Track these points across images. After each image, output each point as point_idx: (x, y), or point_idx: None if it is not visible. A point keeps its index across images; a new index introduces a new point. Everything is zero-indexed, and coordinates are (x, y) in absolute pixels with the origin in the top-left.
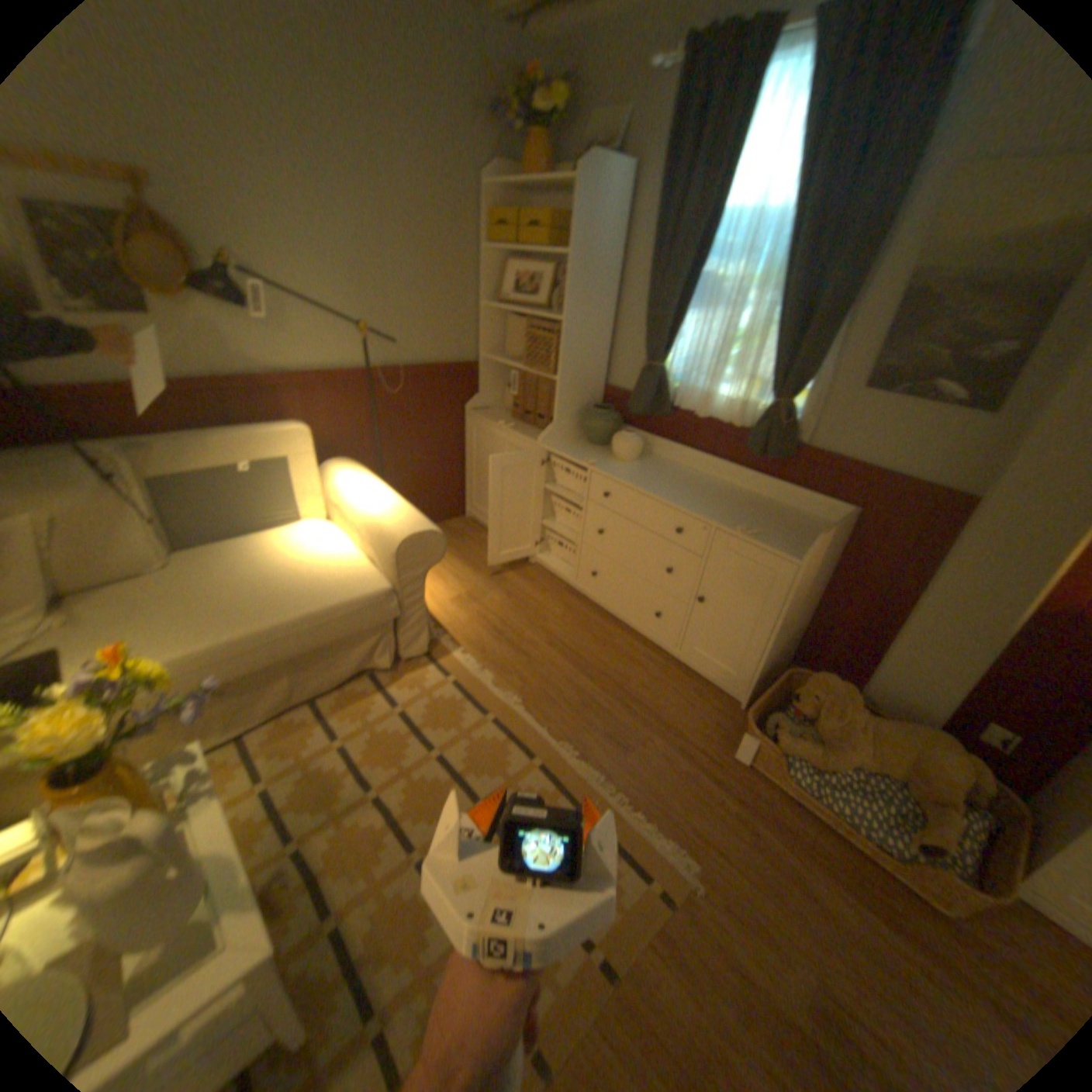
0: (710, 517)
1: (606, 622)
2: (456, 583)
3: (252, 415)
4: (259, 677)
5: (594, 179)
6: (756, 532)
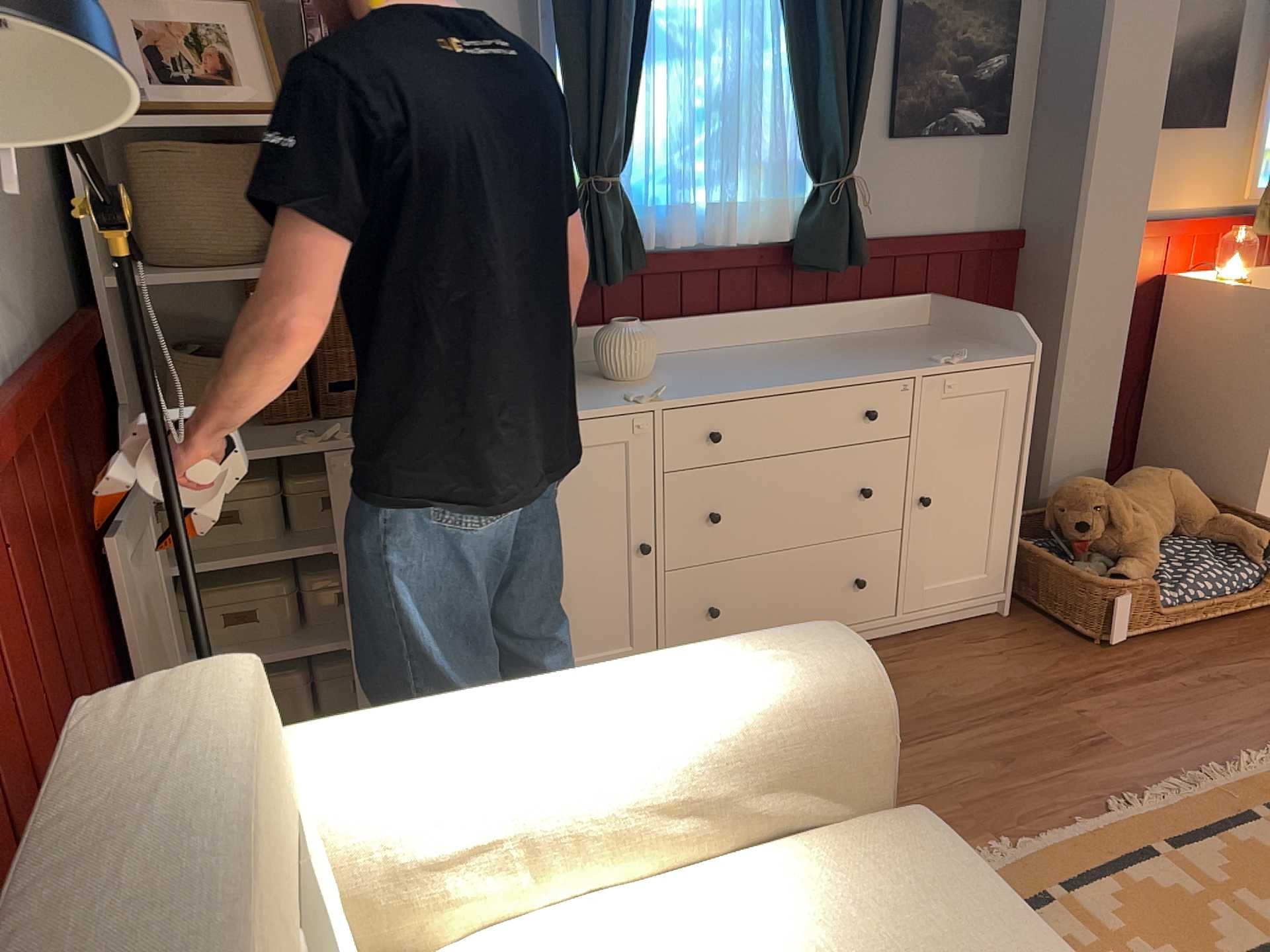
0: (899, 368)
1: None
2: None
3: None
4: None
5: None
6: (966, 351)
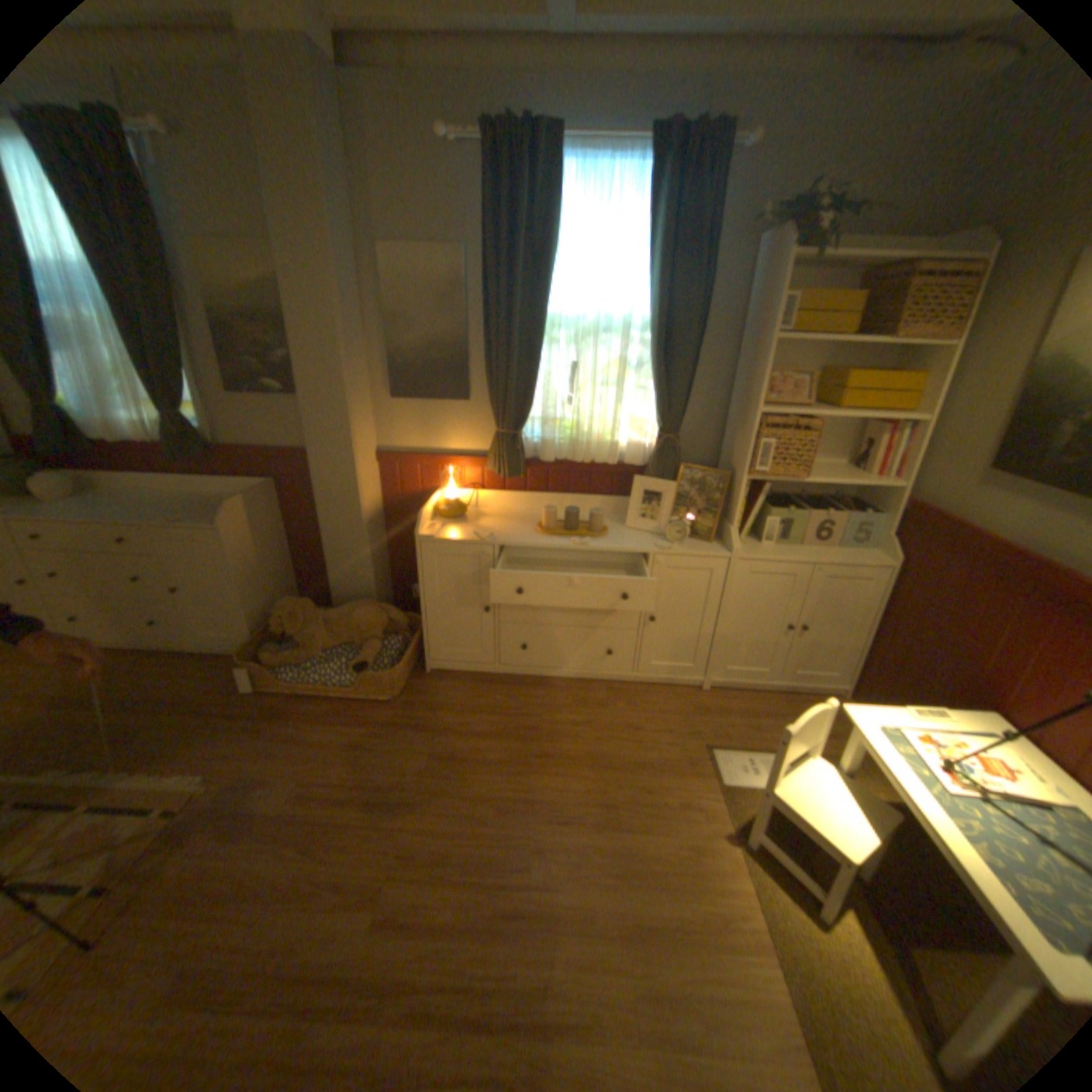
0: (138, 521)
1: (108, 659)
2: None
3: None
4: None
5: None
6: (176, 519)
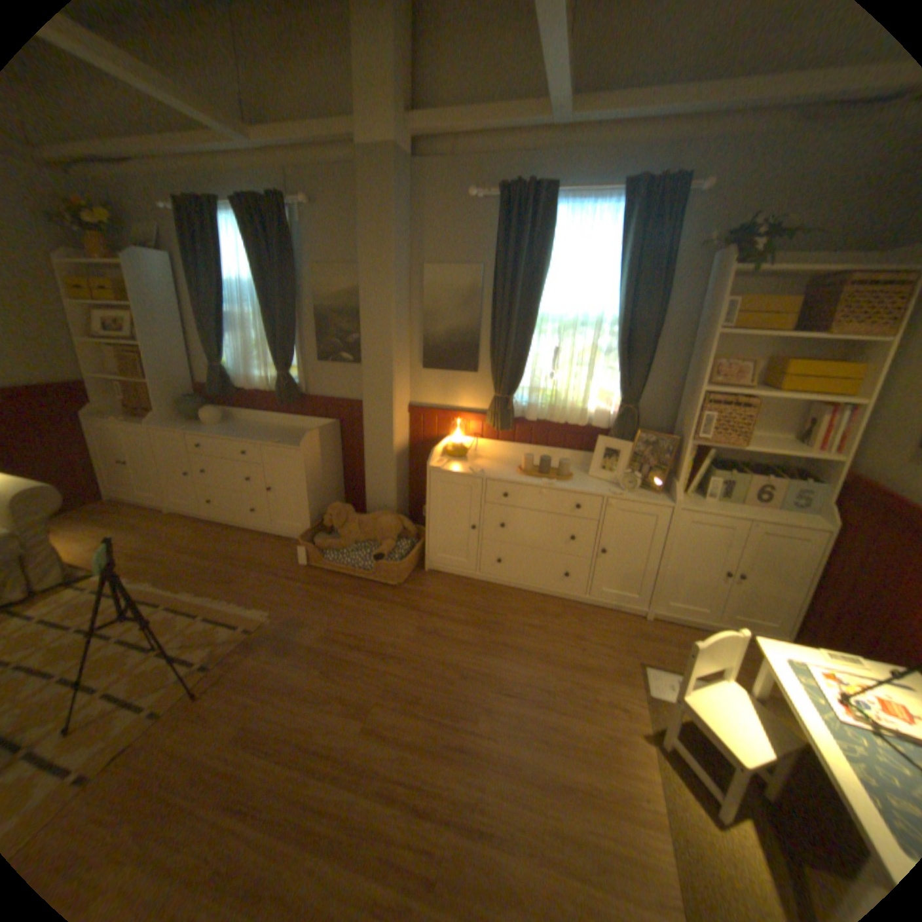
0: (256, 441)
1: (224, 531)
2: (93, 542)
3: None
4: None
5: (136, 265)
6: (278, 441)
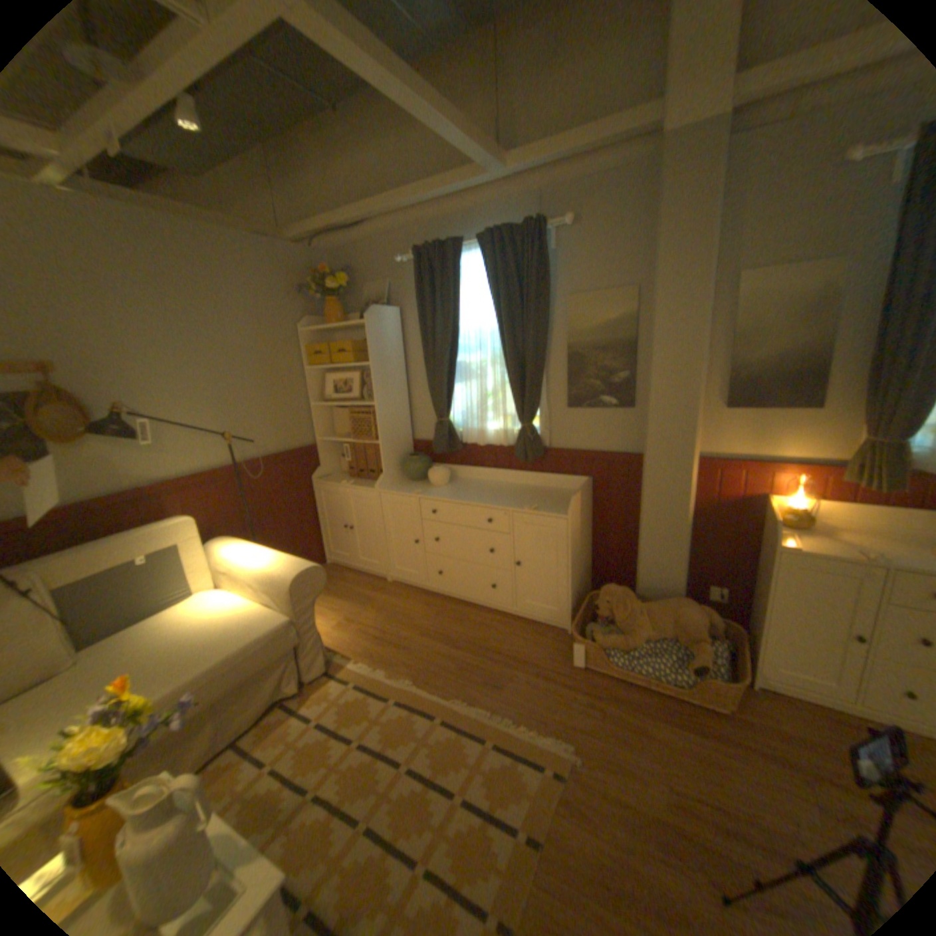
0: (506, 505)
1: (458, 606)
2: (333, 614)
3: (139, 518)
4: (187, 727)
5: (376, 321)
6: (535, 506)
